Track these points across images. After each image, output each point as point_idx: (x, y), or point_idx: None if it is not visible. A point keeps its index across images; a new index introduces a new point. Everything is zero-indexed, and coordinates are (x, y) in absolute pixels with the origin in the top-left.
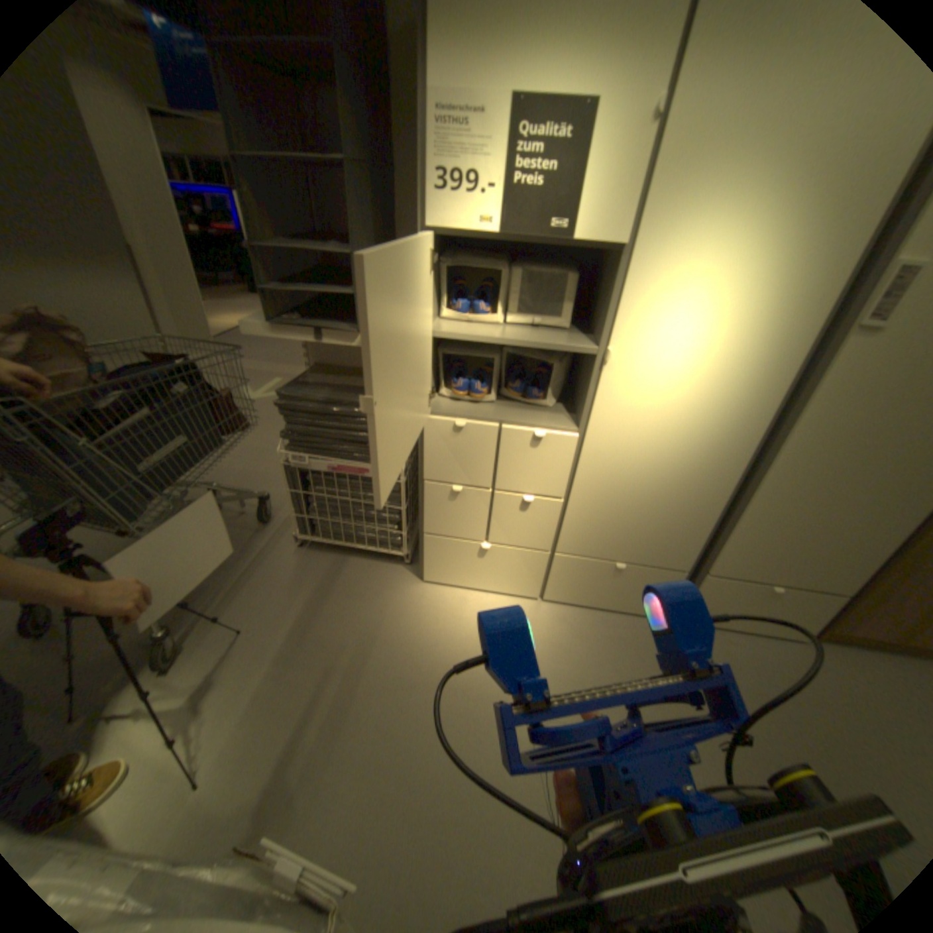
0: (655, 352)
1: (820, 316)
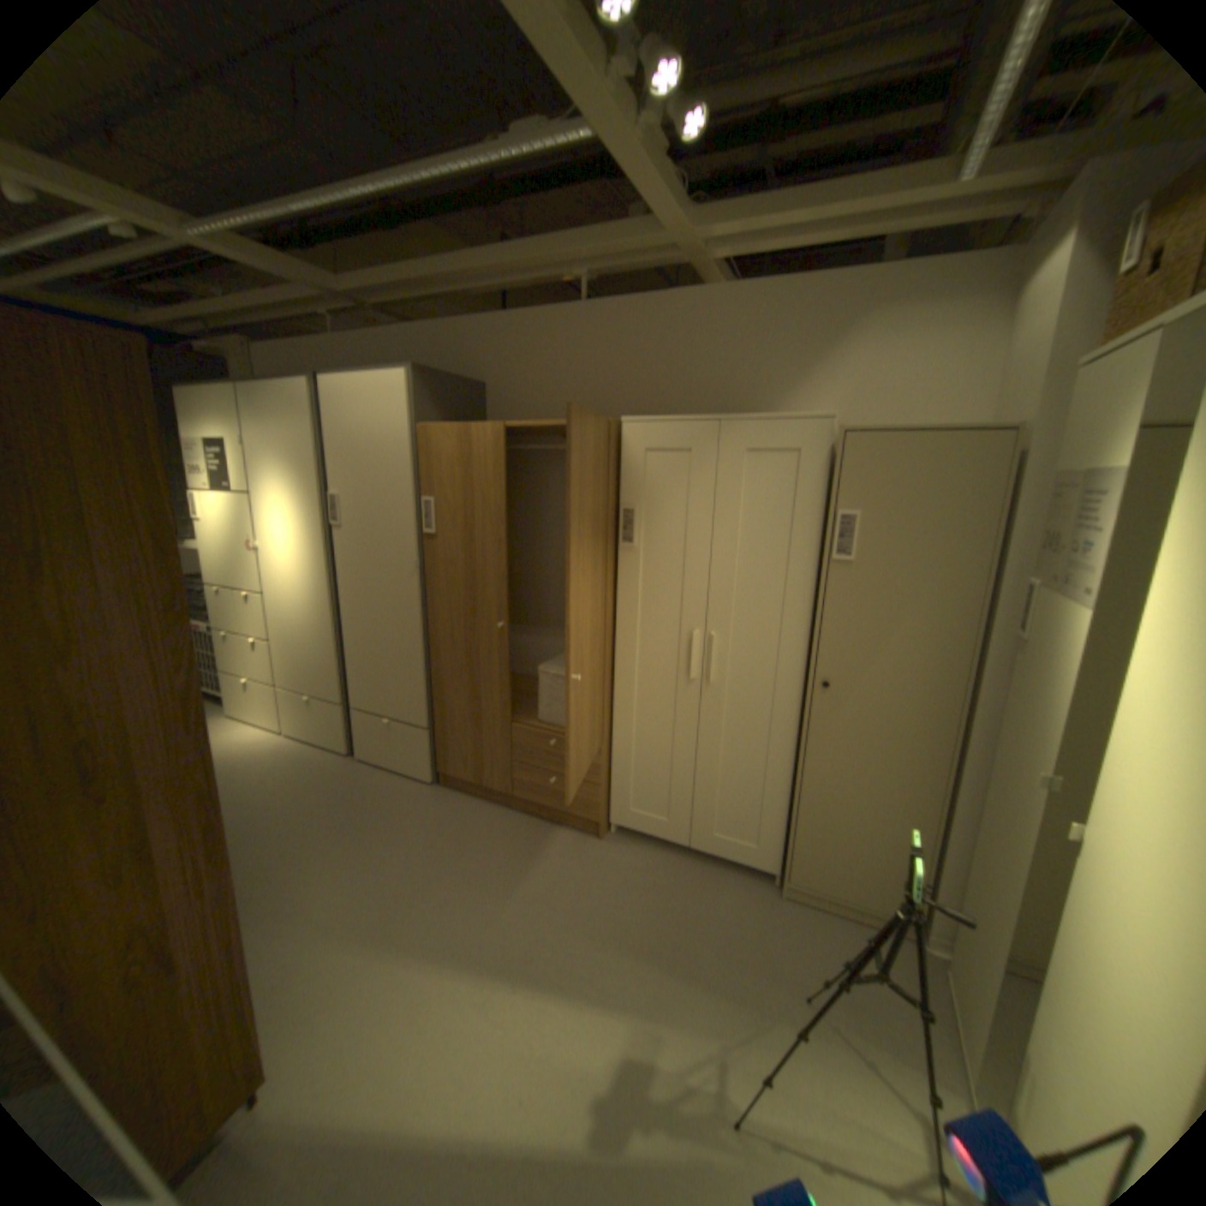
0: (273, 544)
1: (319, 522)
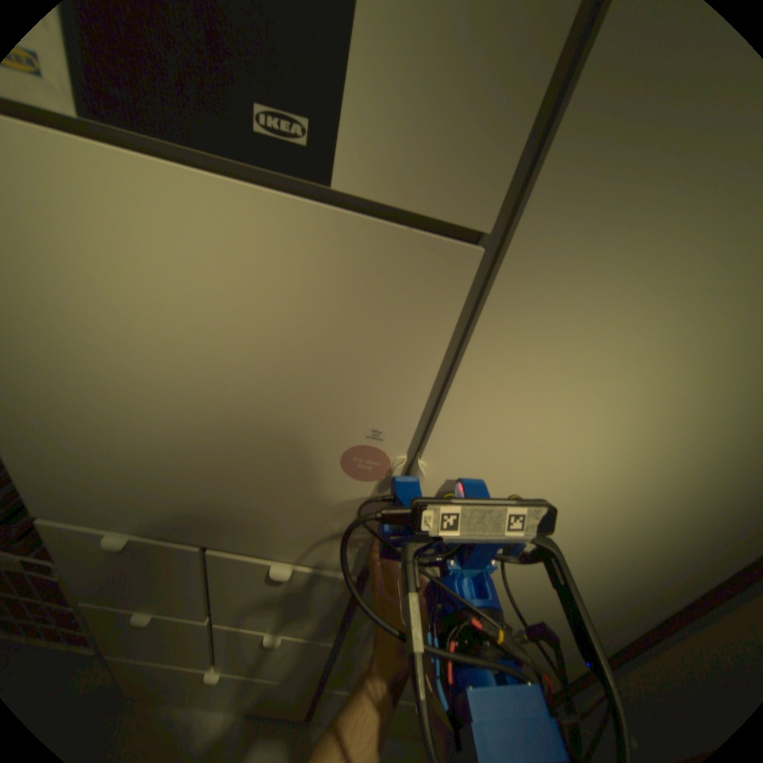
0: (520, 478)
1: None
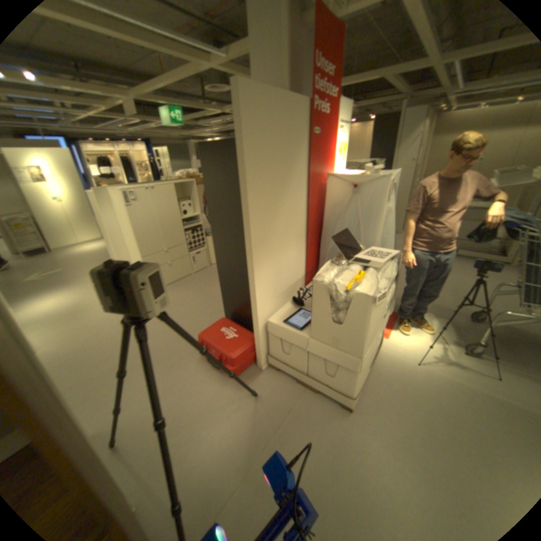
0: None
1: None
